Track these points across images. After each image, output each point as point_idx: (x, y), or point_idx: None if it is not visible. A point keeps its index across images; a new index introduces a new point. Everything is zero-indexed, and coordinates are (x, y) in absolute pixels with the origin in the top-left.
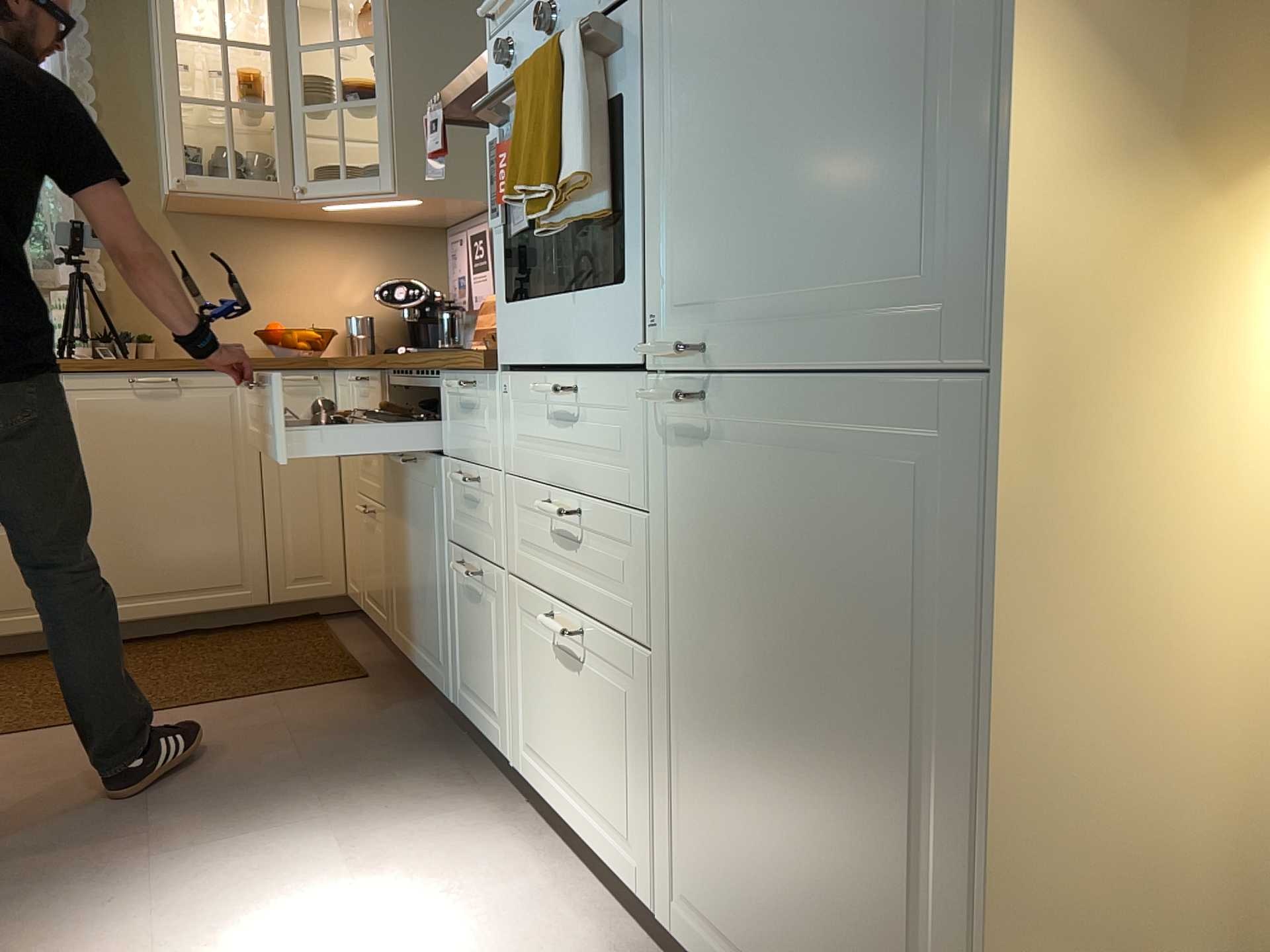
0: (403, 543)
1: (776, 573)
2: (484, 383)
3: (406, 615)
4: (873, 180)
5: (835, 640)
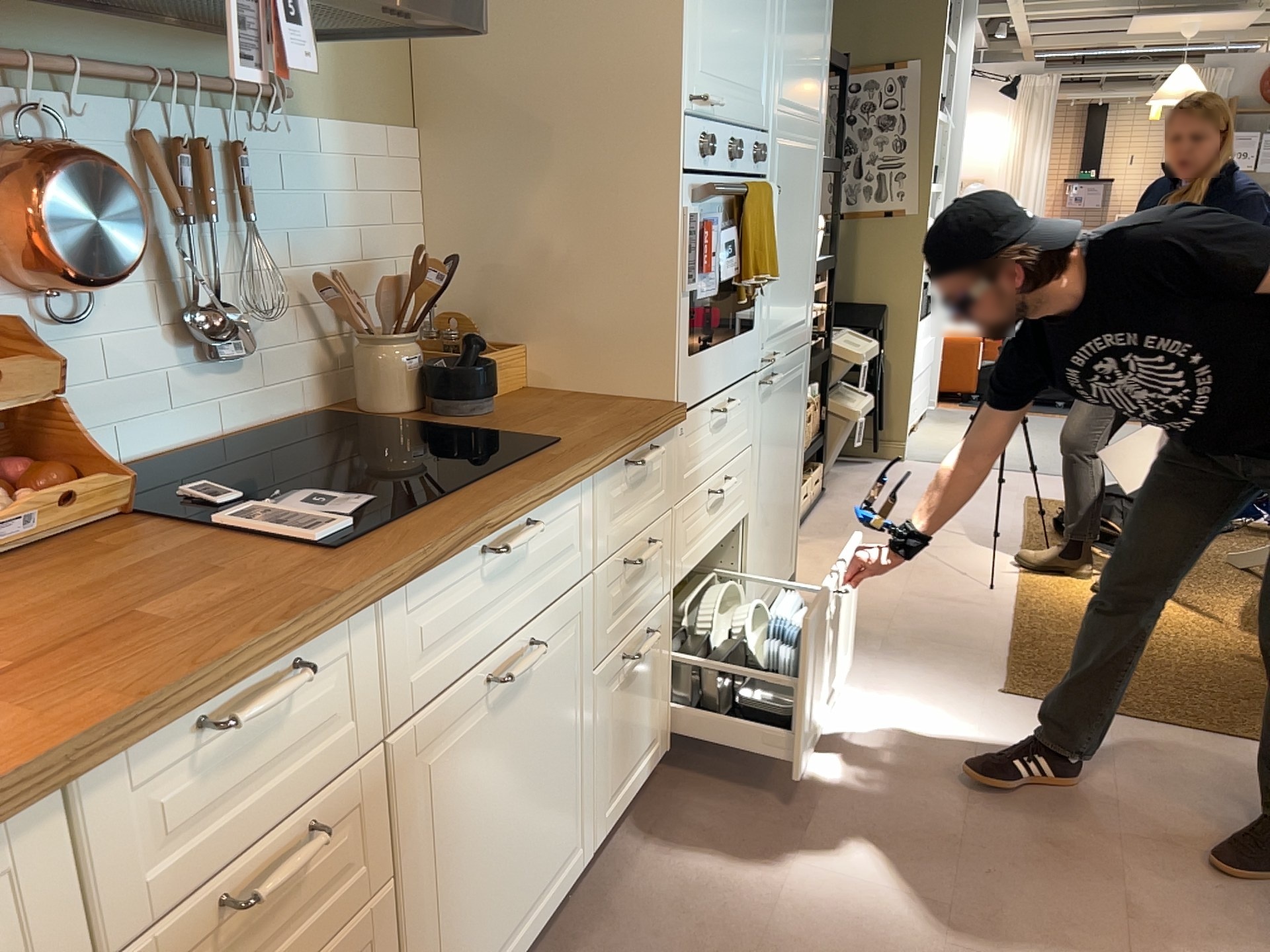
0: (474, 838)
1: (781, 429)
2: (660, 441)
3: (478, 947)
4: (801, 289)
5: (788, 438)
